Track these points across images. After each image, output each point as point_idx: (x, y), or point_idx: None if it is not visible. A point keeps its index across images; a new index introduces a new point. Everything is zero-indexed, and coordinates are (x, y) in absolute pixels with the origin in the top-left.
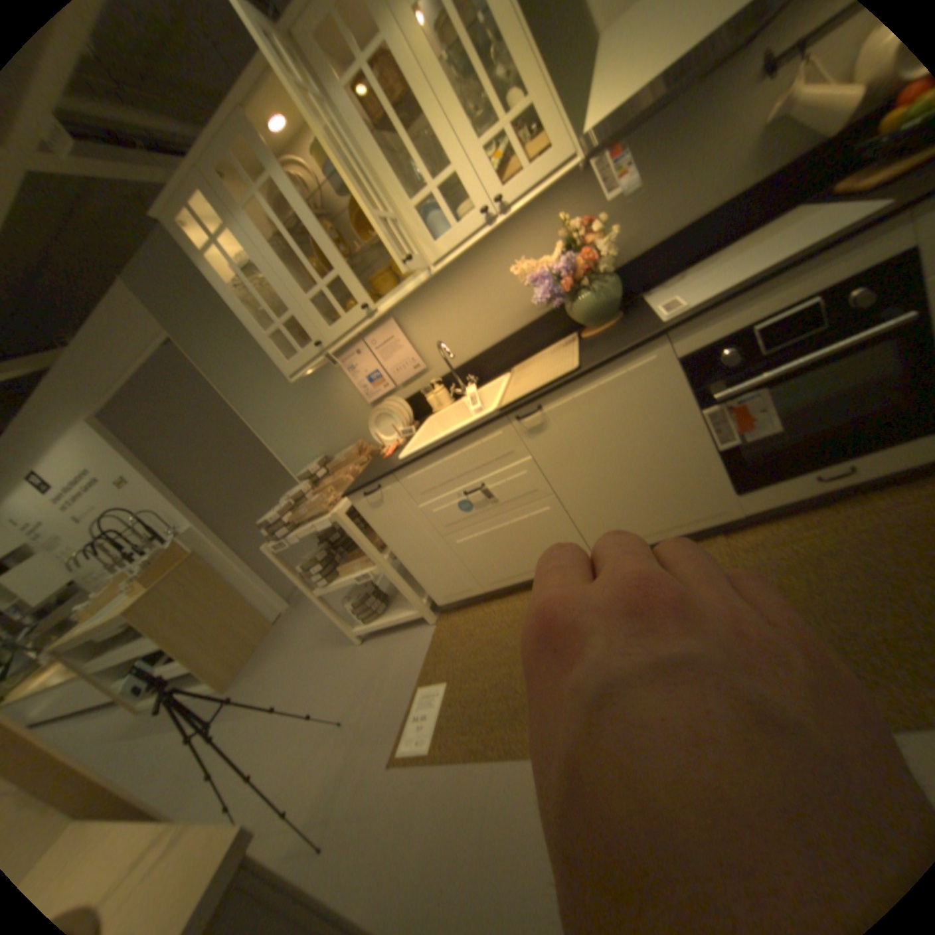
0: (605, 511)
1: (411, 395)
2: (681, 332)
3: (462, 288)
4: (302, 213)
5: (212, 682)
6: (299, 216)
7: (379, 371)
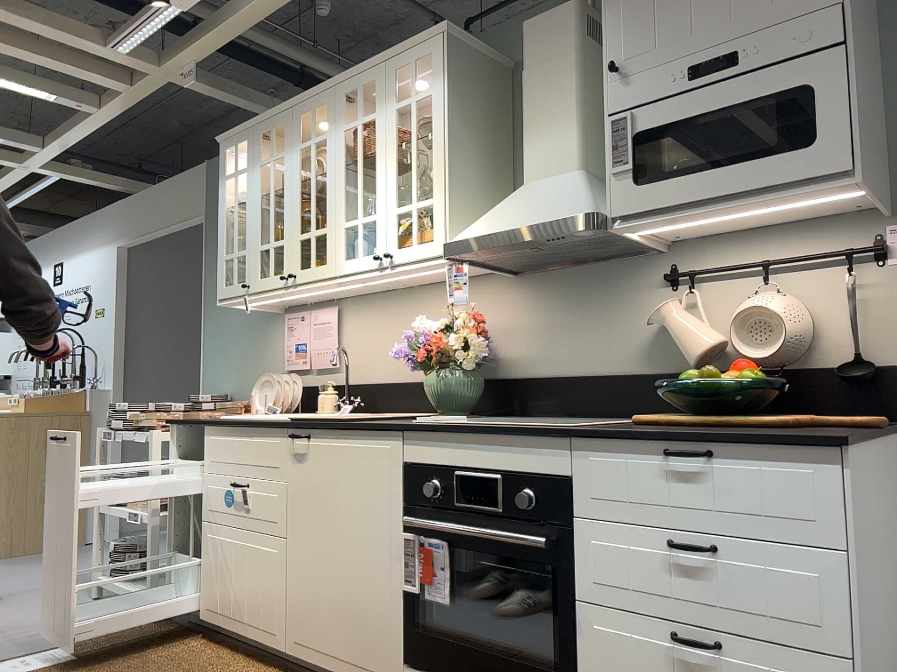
0: (308, 594)
1: (306, 384)
2: (410, 439)
3: (394, 315)
4: (286, 191)
5: None
6: (284, 192)
7: (304, 346)
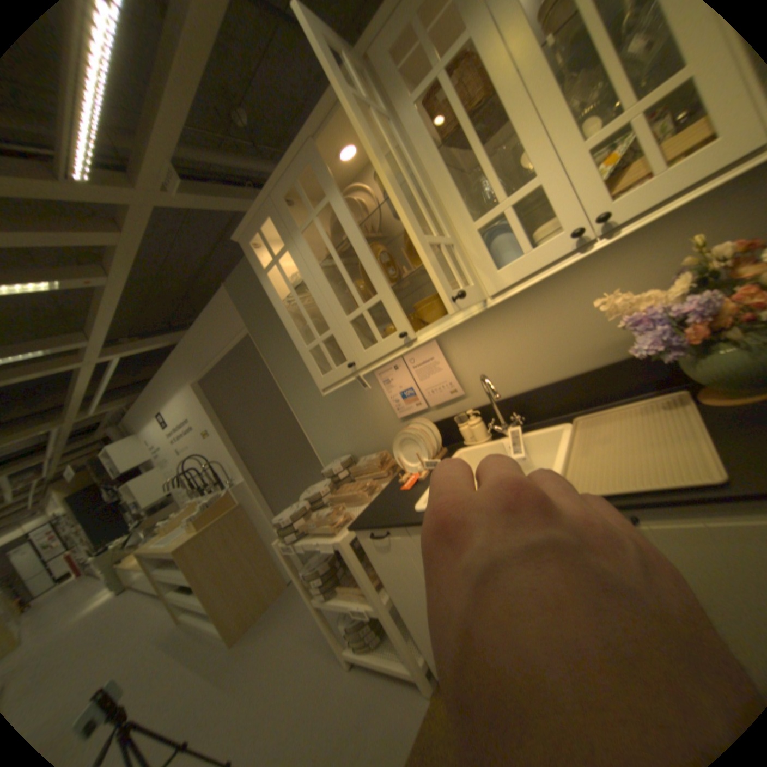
0: None
1: (443, 423)
2: None
3: (520, 317)
4: (354, 239)
5: (223, 634)
6: (352, 241)
7: (413, 390)
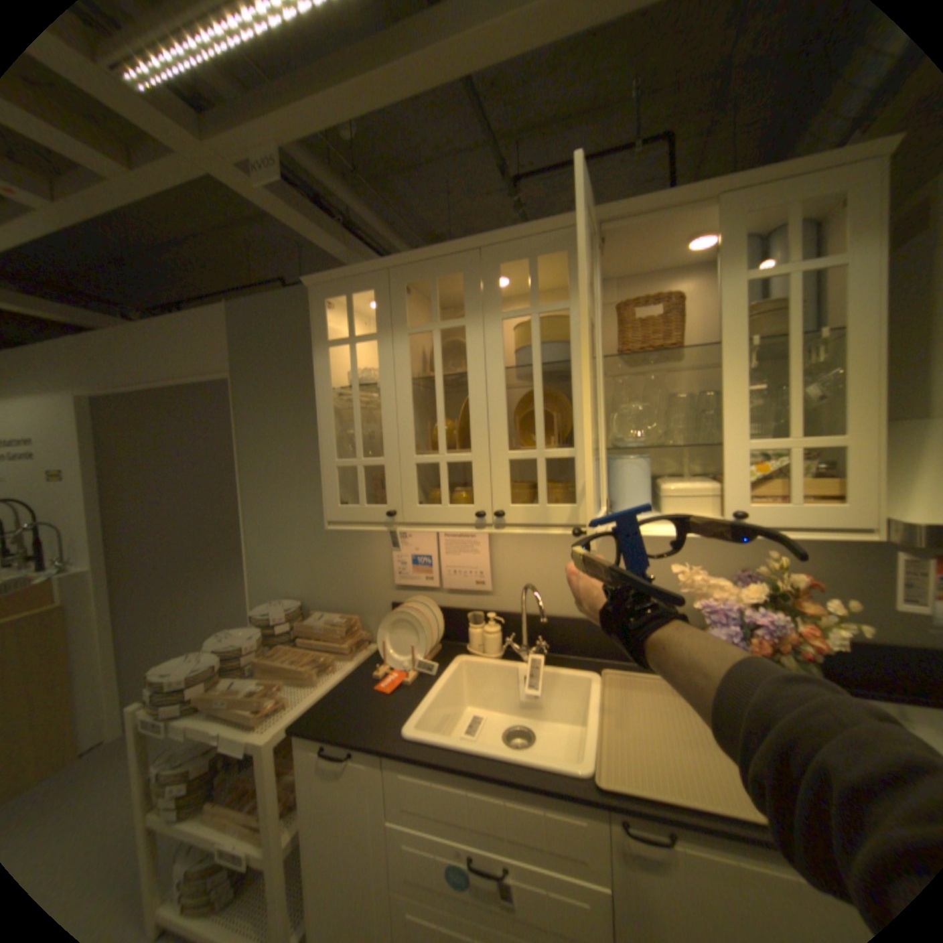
0: None
1: (453, 615)
2: None
3: None
4: (473, 381)
5: None
6: (468, 381)
7: (430, 559)
